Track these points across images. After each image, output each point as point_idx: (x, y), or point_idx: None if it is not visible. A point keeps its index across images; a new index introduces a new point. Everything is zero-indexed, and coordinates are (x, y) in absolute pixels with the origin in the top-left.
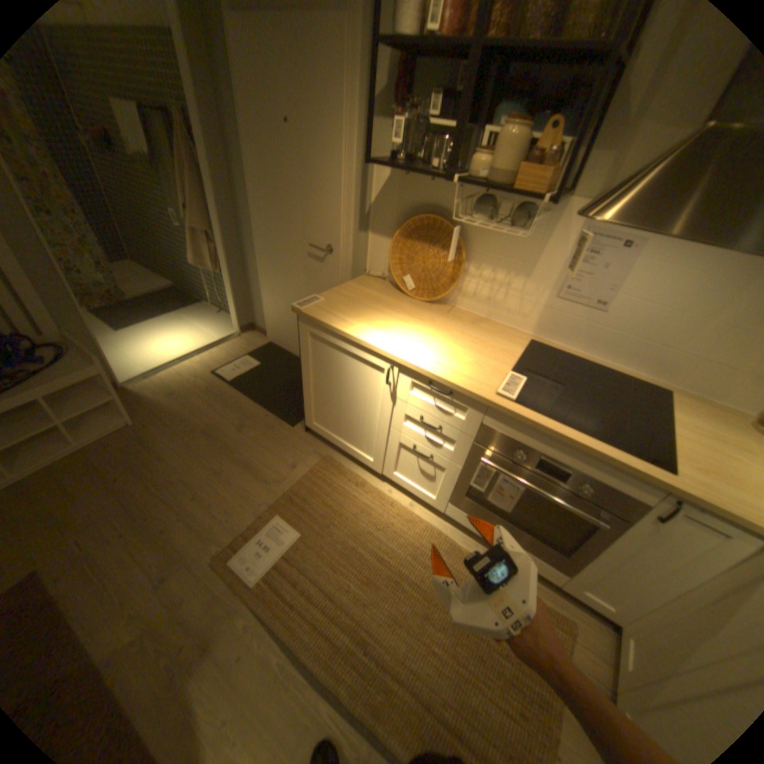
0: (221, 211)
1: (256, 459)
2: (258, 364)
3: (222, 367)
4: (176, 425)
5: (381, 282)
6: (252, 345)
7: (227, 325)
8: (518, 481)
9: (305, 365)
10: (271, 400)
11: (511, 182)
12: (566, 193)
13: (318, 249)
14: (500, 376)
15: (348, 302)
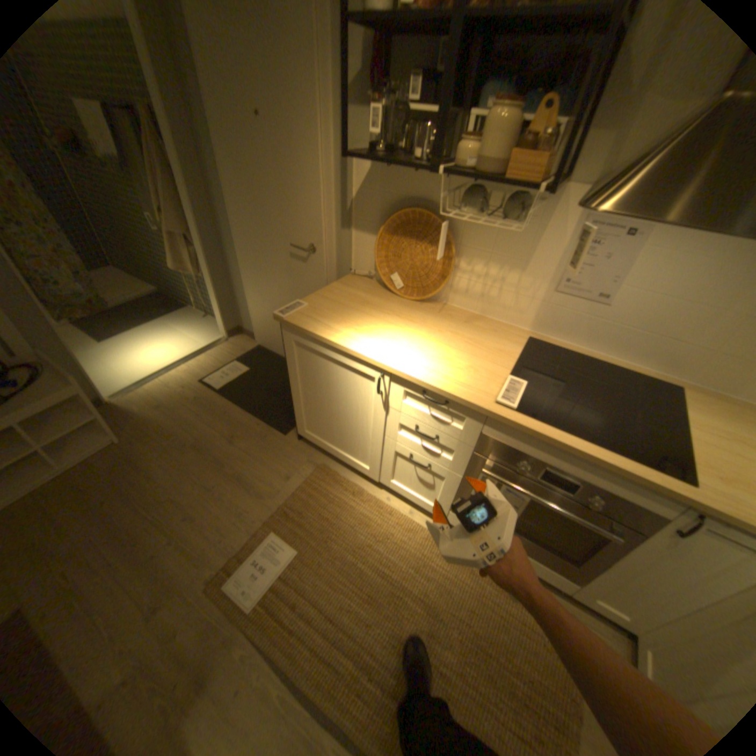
0: (197, 213)
1: (247, 473)
2: (247, 370)
3: (210, 375)
4: (163, 441)
5: (367, 282)
6: (240, 350)
7: (214, 330)
8: (523, 493)
9: (292, 374)
10: (261, 408)
11: (502, 171)
12: (561, 179)
13: (300, 250)
14: (498, 382)
15: (333, 307)
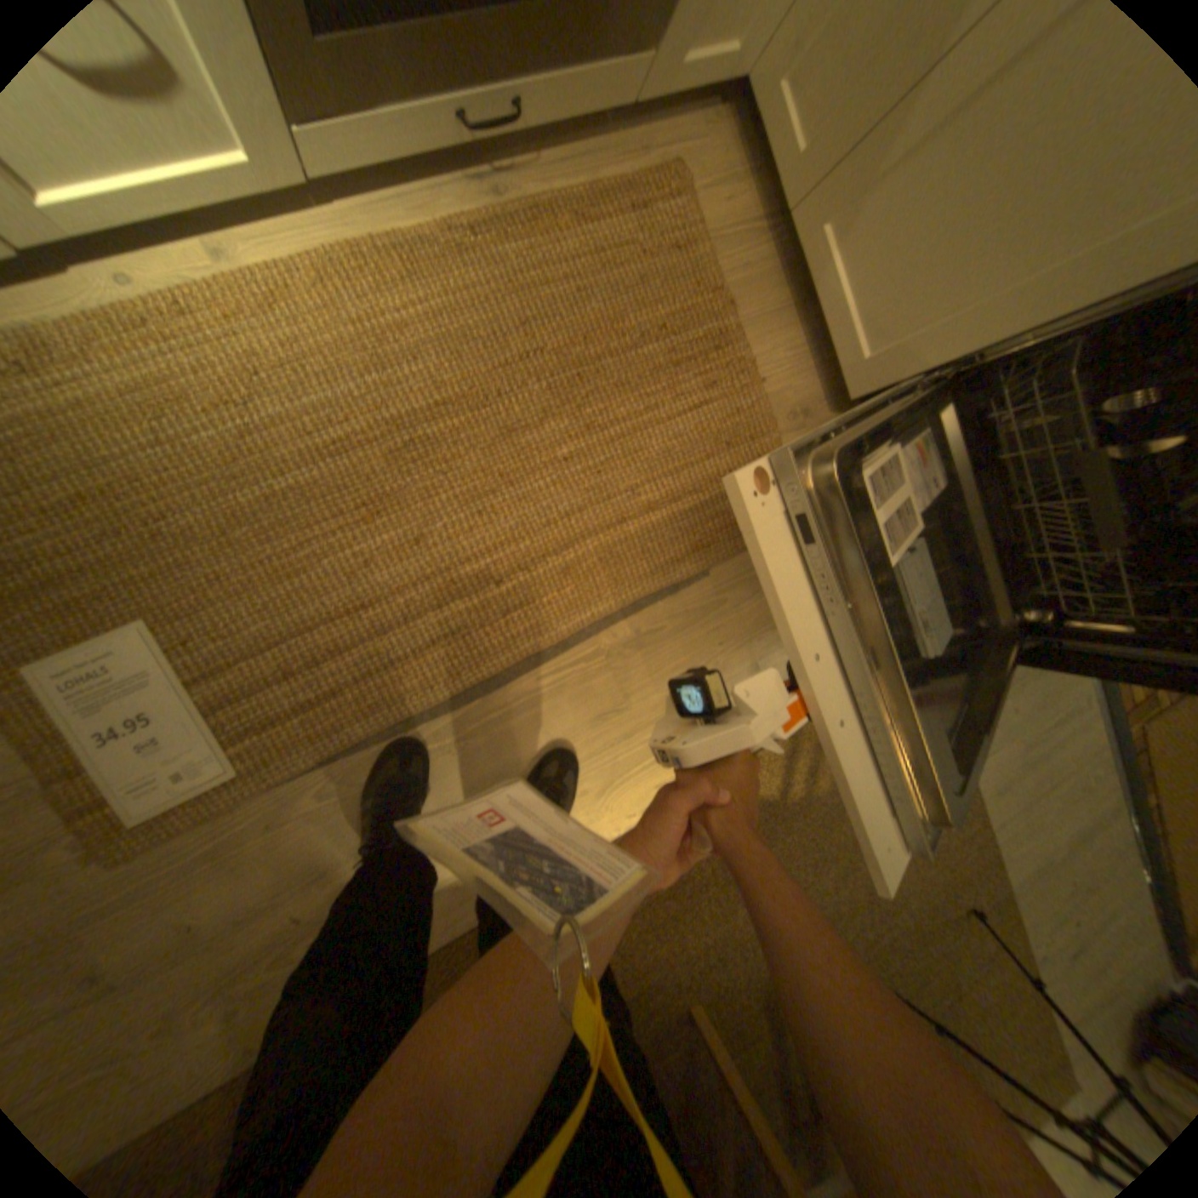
0: None
1: None
2: None
3: None
4: None
5: None
6: None
7: None
8: None
9: None
10: None
11: None
12: None
13: None
14: None
15: None
